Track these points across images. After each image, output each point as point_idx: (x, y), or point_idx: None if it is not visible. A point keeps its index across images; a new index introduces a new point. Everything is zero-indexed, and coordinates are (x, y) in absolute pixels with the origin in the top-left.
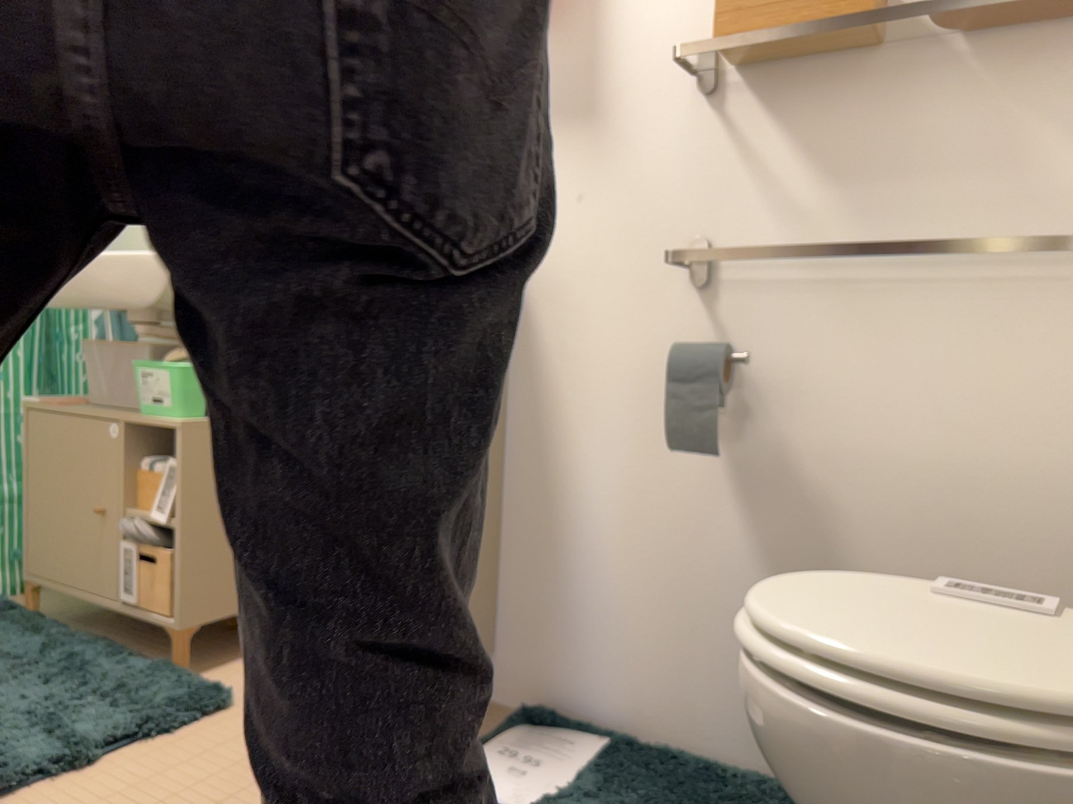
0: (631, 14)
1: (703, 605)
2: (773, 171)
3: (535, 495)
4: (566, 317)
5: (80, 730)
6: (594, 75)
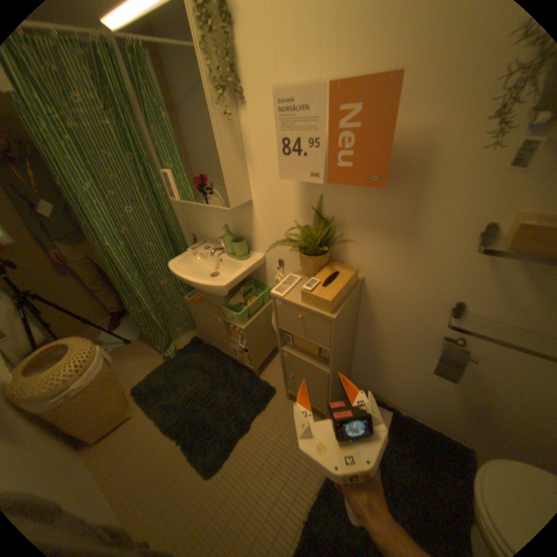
0: (447, 193)
1: (431, 394)
2: (514, 288)
3: (368, 349)
4: (387, 307)
5: (243, 415)
6: (416, 219)
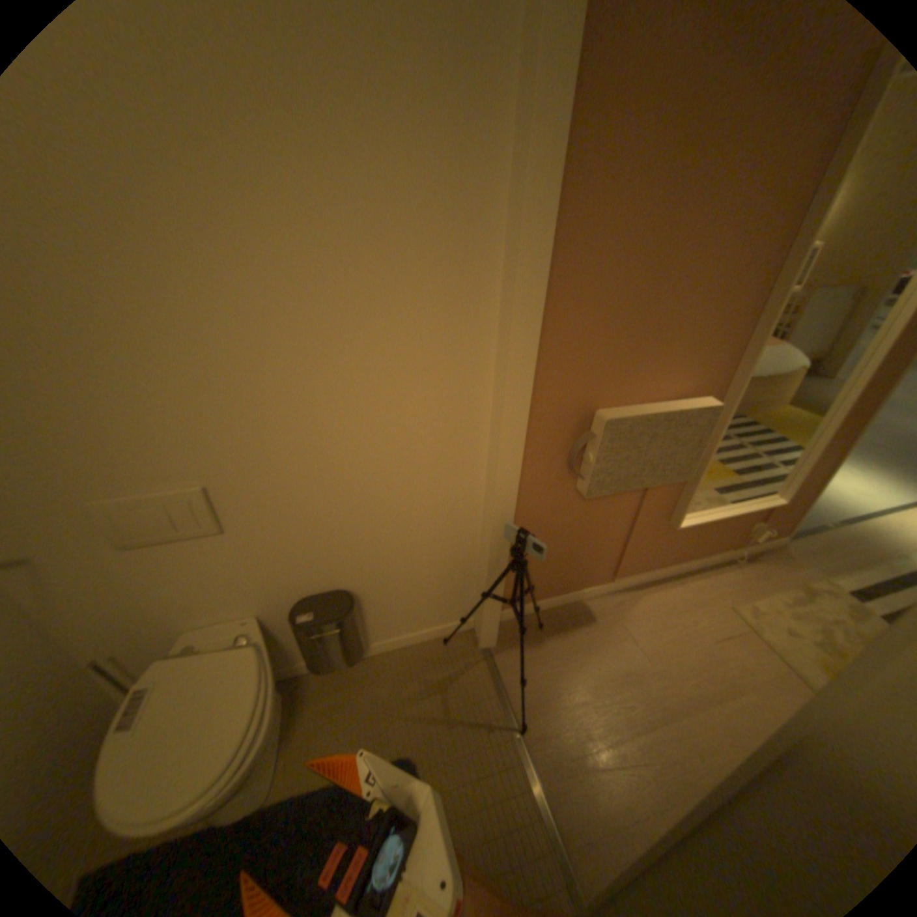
0: None
1: None
2: None
3: None
4: None
5: None
6: None
